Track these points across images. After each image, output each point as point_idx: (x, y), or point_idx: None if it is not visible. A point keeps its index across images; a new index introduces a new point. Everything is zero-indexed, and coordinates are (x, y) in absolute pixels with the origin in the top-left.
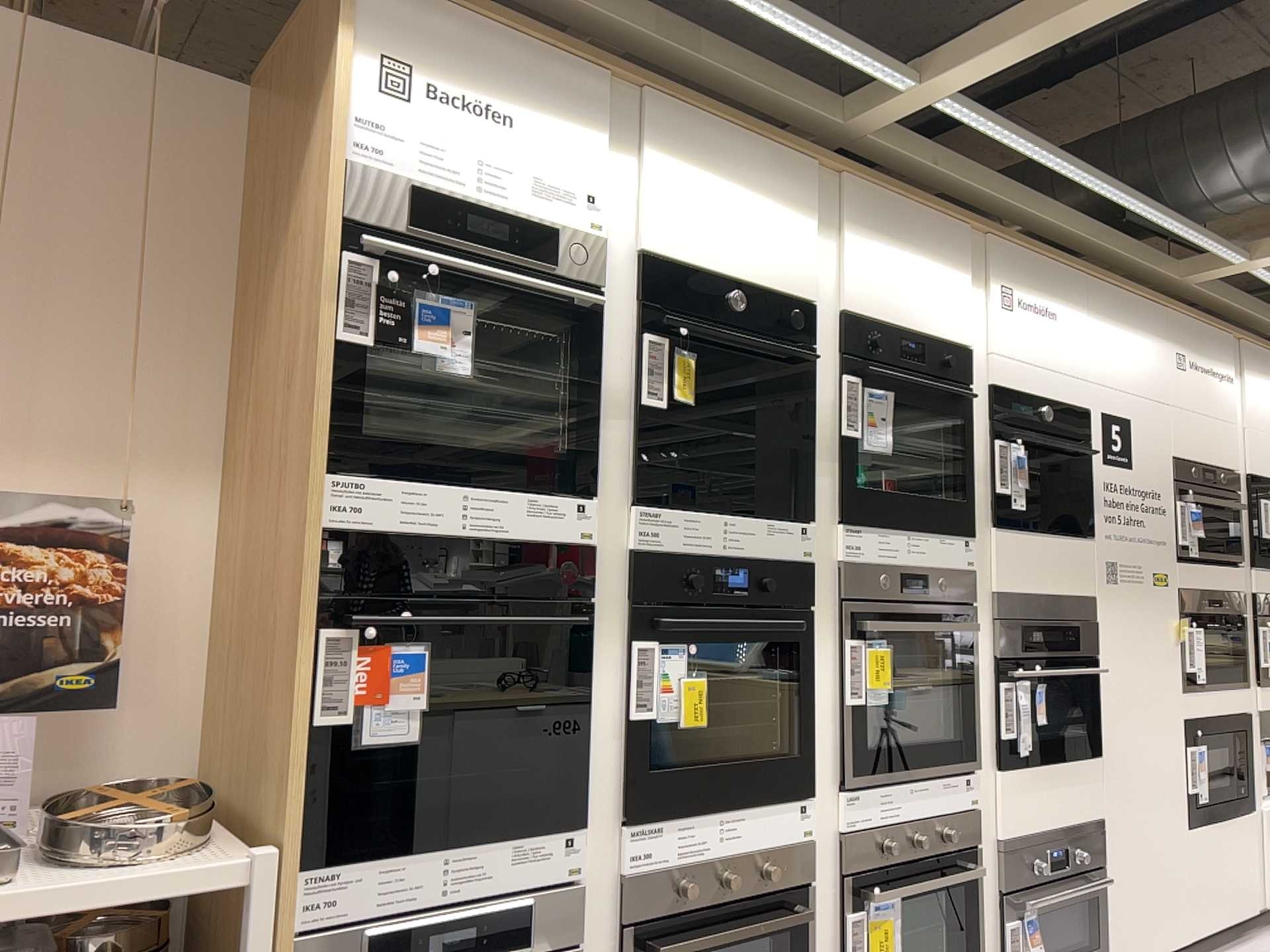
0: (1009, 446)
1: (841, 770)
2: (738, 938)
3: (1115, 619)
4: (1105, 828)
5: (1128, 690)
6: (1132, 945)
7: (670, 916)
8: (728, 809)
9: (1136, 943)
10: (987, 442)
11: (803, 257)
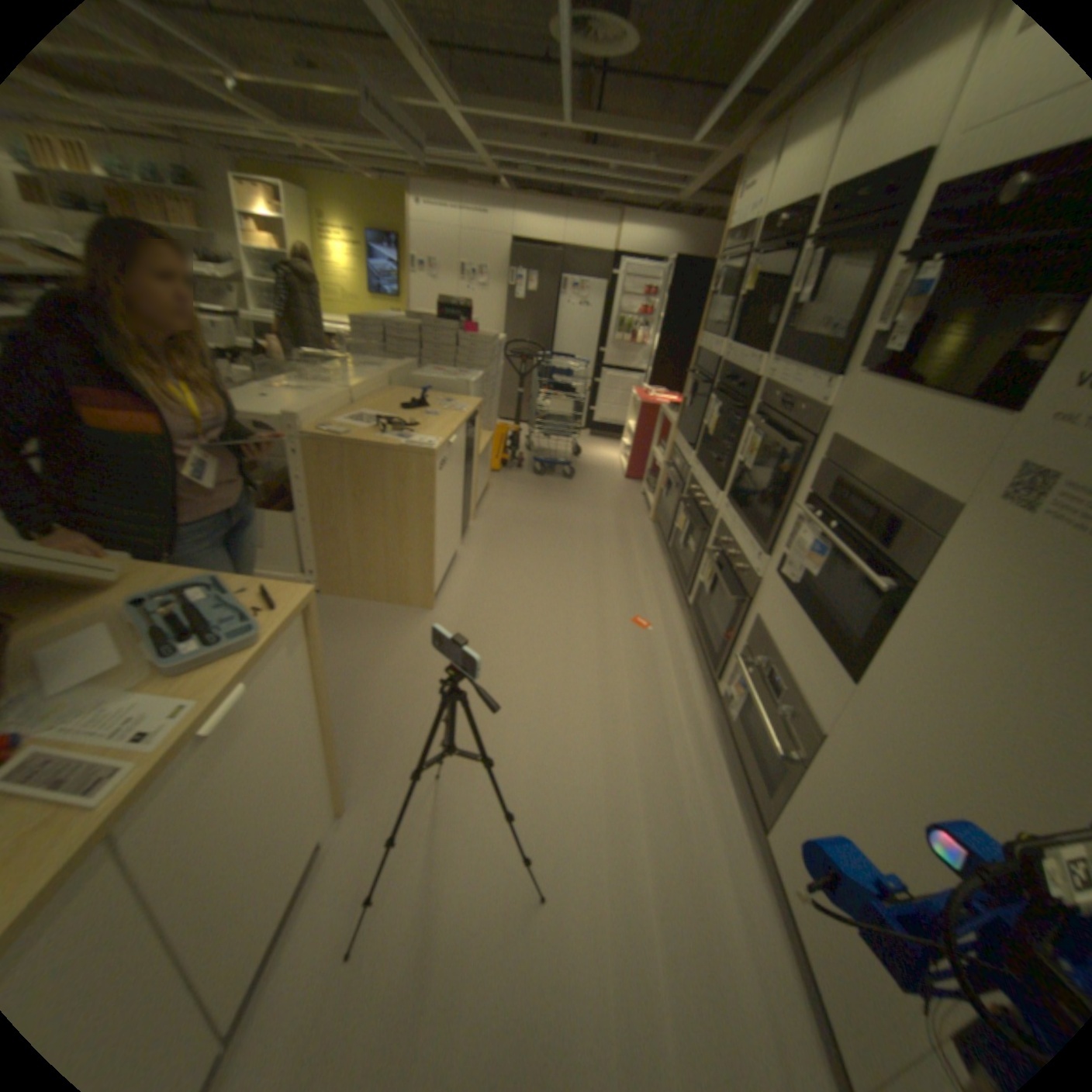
0: (915, 268)
1: (730, 492)
2: (686, 516)
3: (986, 567)
4: (824, 753)
5: (948, 687)
6: (795, 885)
7: (692, 499)
8: (707, 476)
9: (799, 895)
10: (903, 270)
11: (816, 165)
